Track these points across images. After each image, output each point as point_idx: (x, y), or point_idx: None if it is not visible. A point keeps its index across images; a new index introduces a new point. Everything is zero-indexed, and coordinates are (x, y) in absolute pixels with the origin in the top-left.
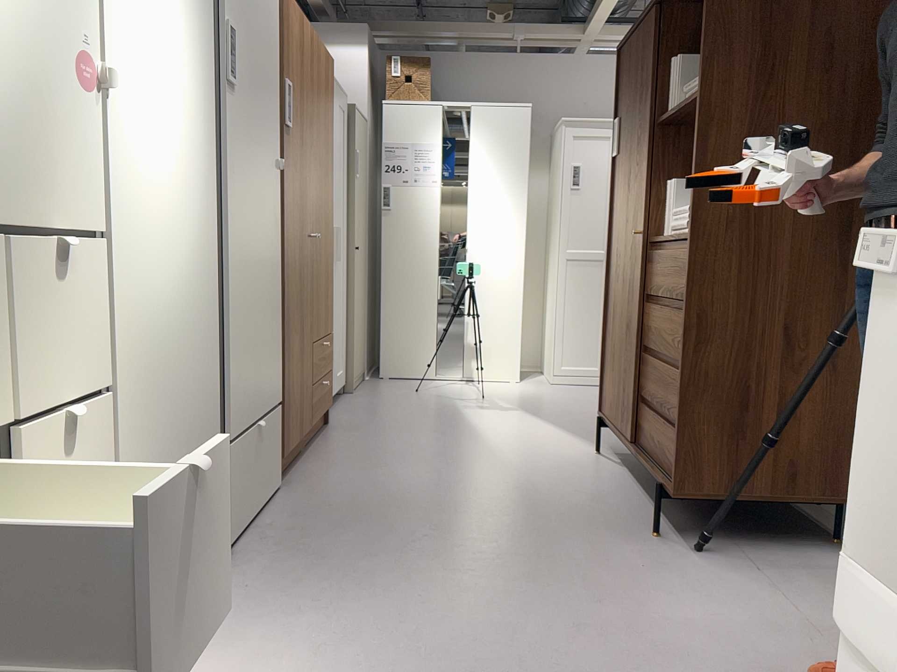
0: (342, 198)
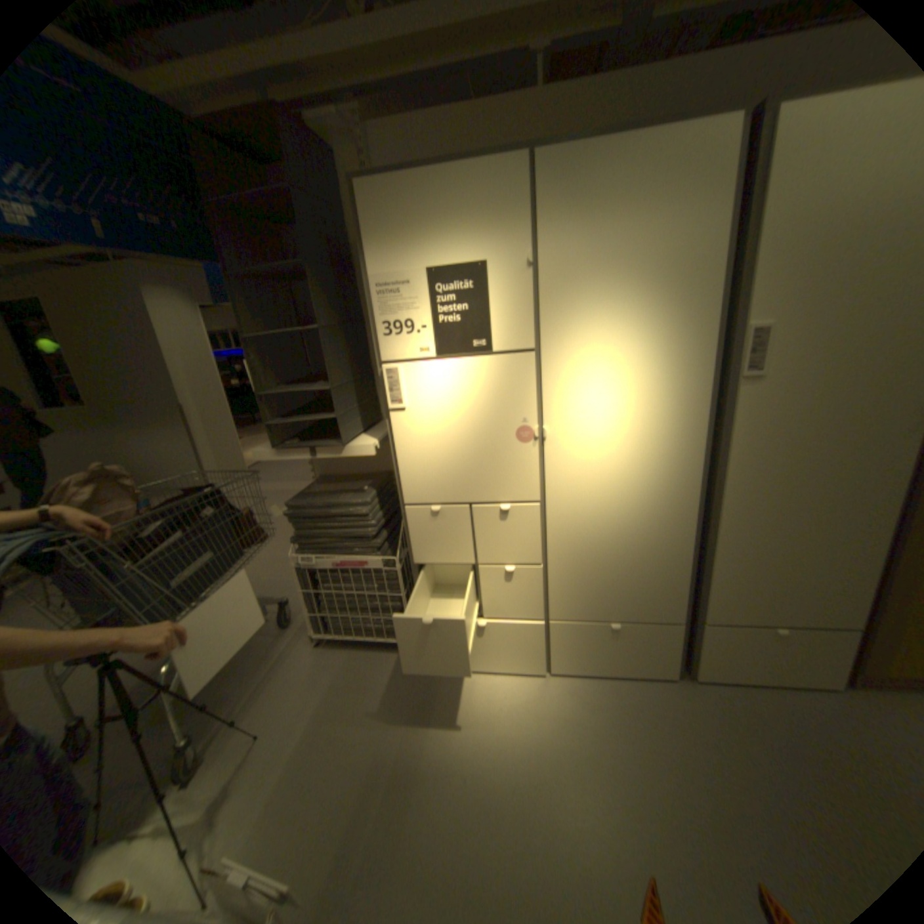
0: None
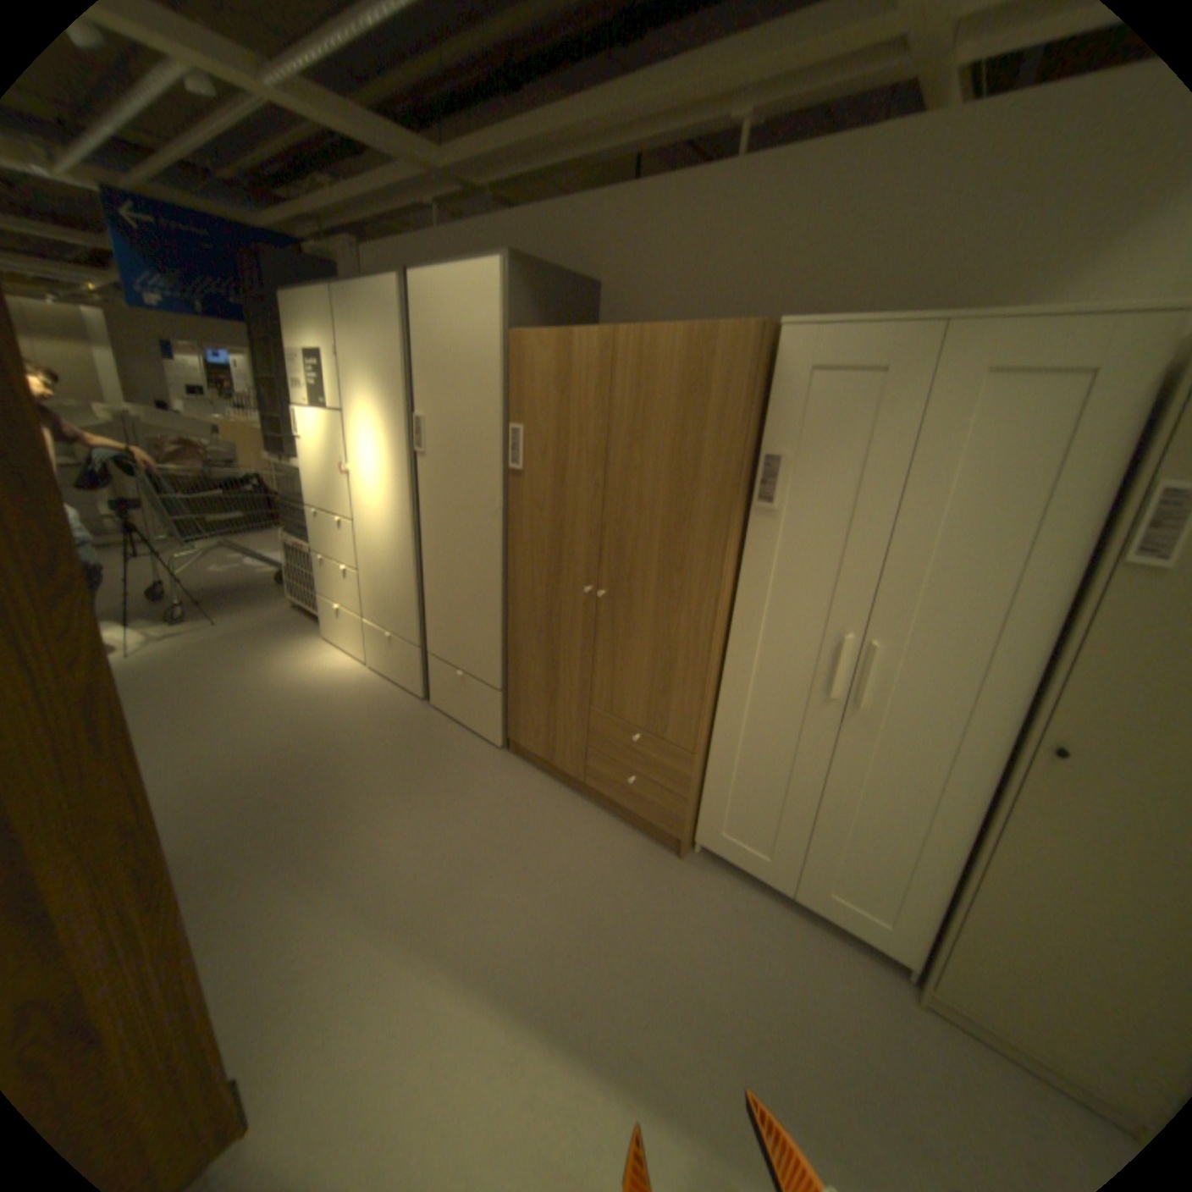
0: (984, 601)
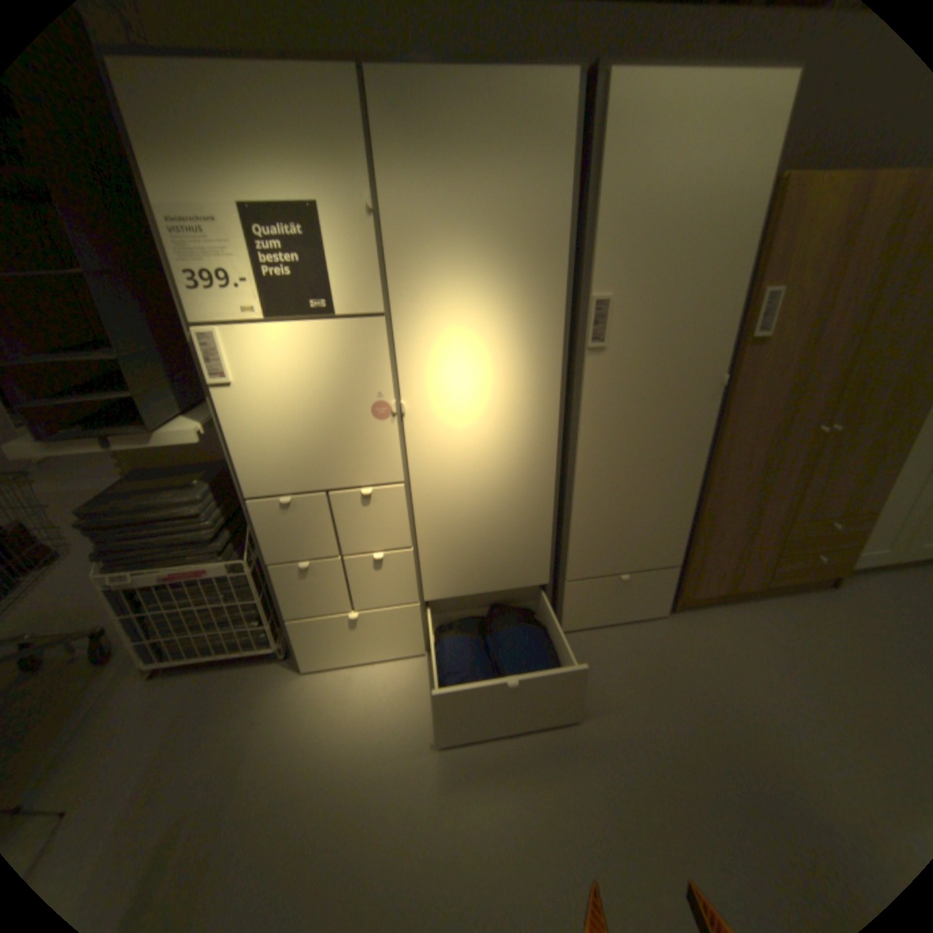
0: None
